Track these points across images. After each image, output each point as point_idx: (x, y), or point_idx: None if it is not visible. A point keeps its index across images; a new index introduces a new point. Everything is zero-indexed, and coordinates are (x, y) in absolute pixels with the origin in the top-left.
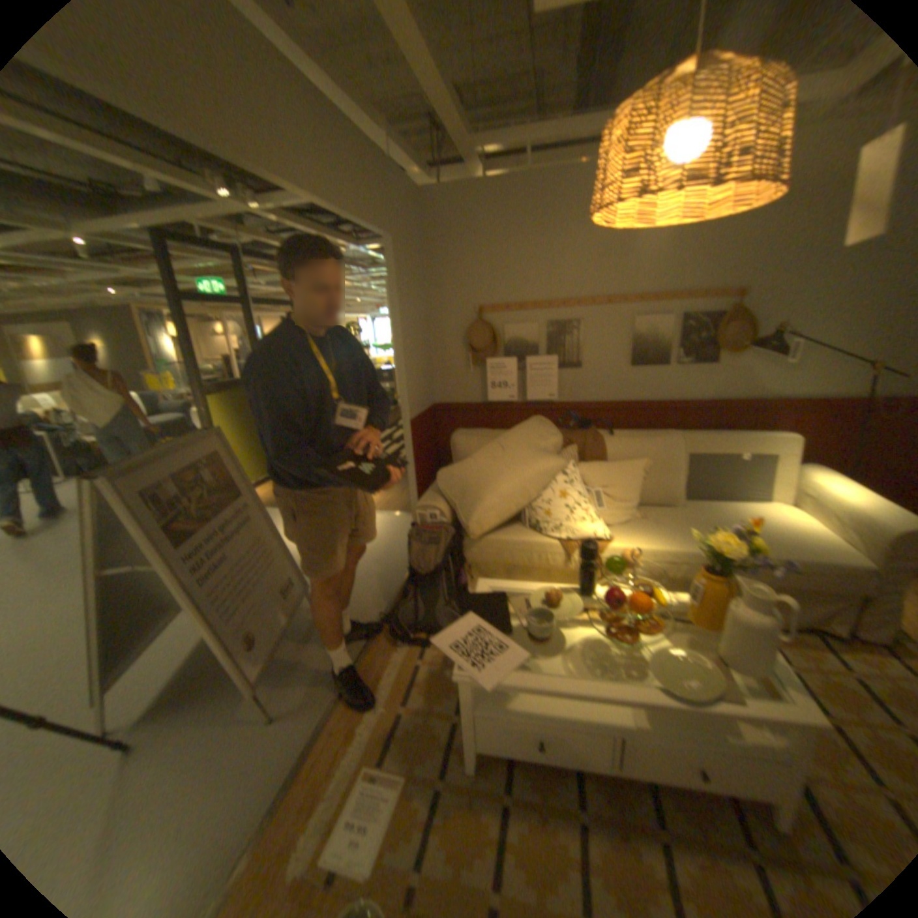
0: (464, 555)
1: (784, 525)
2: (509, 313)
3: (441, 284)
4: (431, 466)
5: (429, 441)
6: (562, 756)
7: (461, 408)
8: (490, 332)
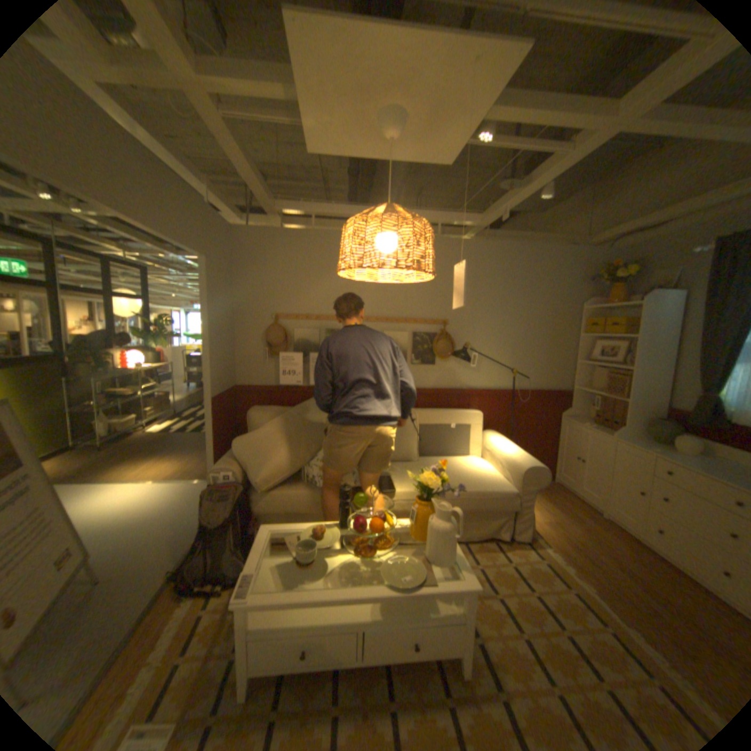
0: (251, 508)
1: (474, 469)
2: (298, 319)
3: (246, 293)
4: (228, 435)
5: (228, 414)
6: (318, 658)
7: (258, 388)
8: (283, 332)
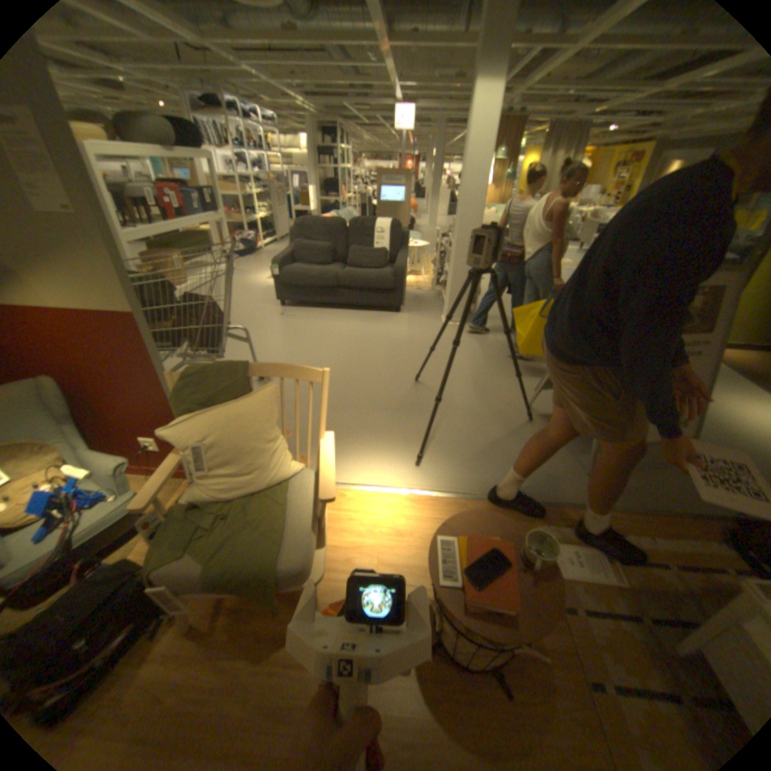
0: None
1: None
2: None
3: None
4: None
5: None
6: None
7: None
8: None
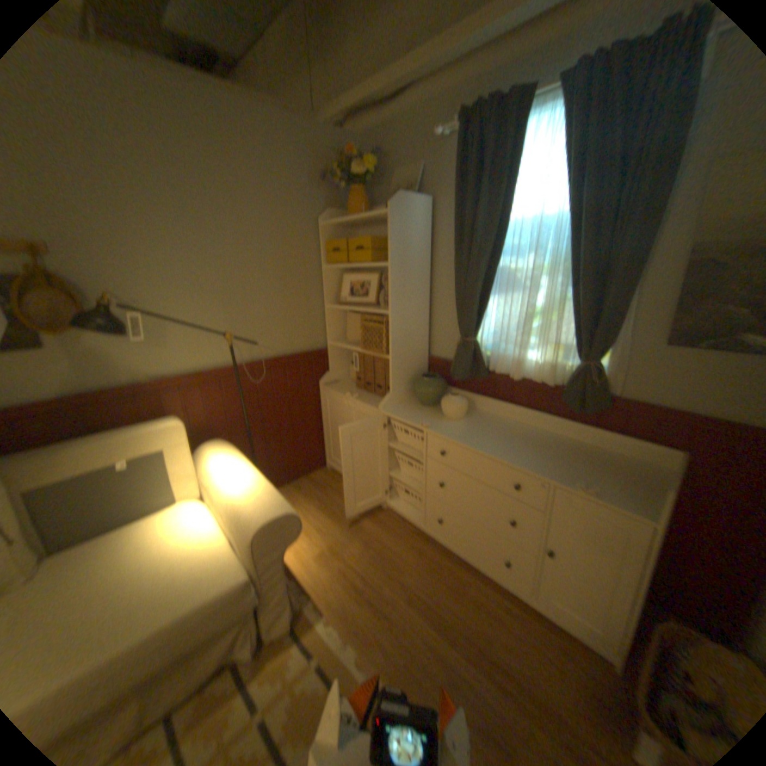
0: None
1: (168, 551)
2: None
3: None
4: None
5: None
6: None
7: None
8: None
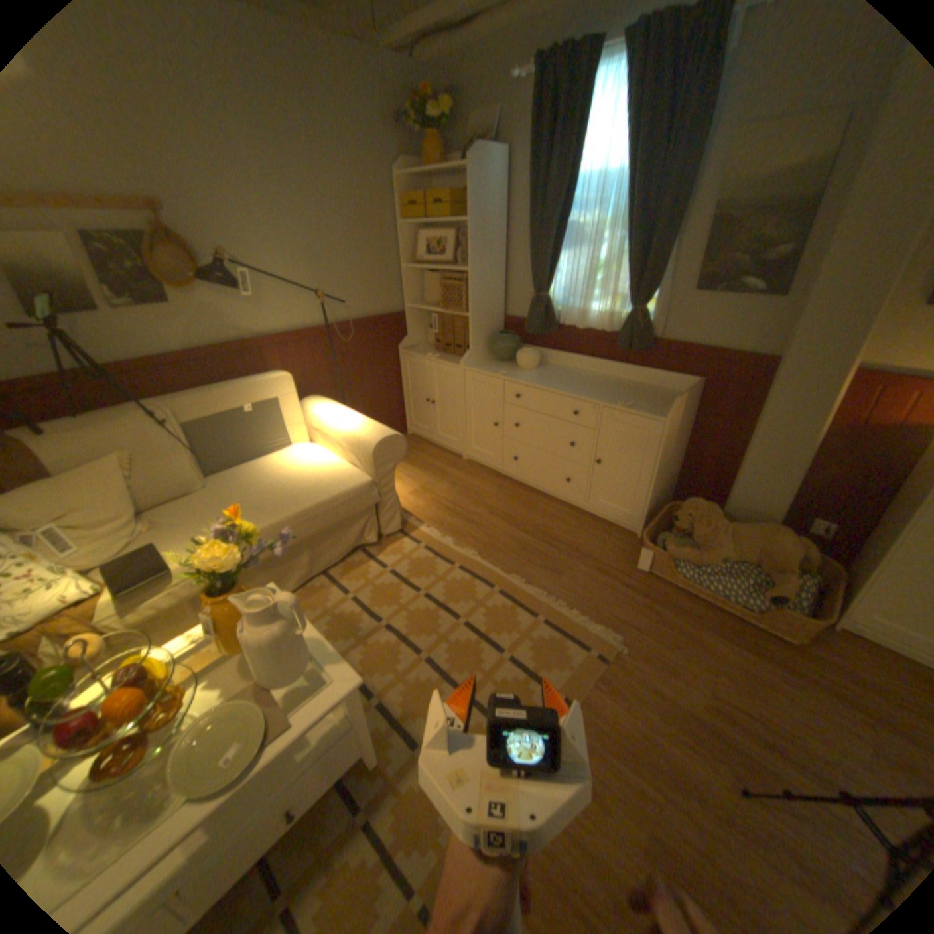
0: None
1: (303, 467)
2: None
3: None
4: None
5: None
6: None
7: None
8: None
